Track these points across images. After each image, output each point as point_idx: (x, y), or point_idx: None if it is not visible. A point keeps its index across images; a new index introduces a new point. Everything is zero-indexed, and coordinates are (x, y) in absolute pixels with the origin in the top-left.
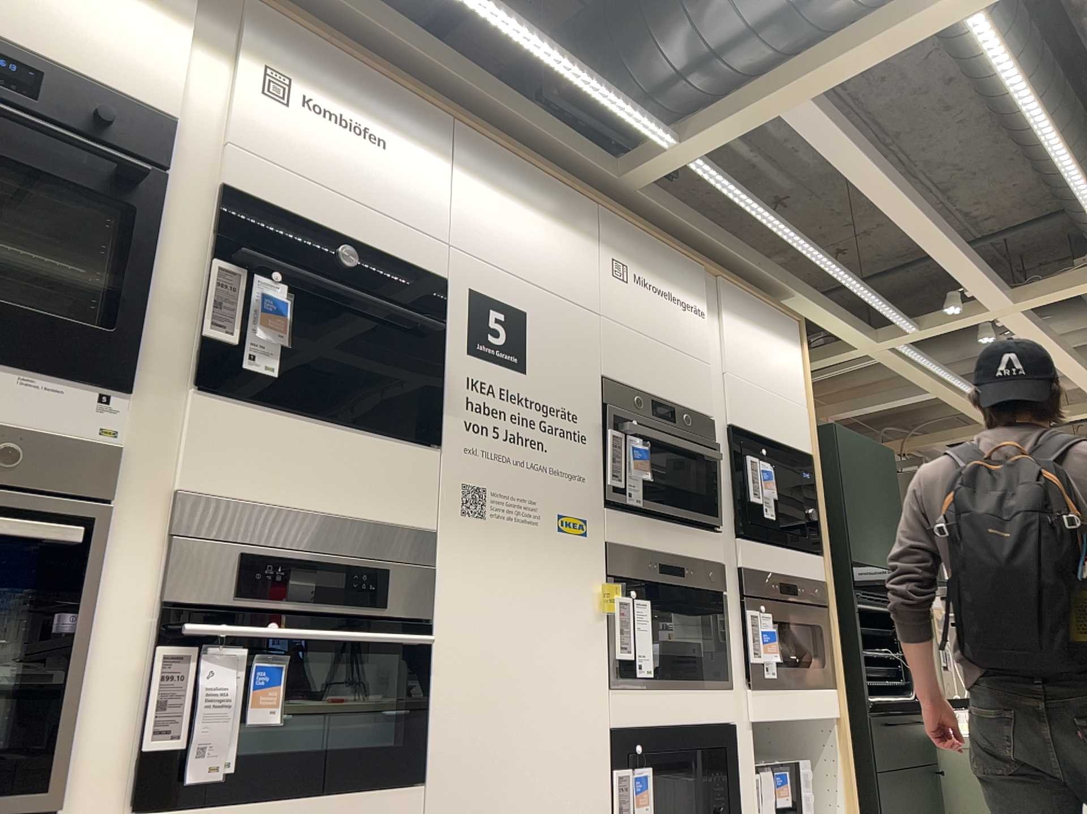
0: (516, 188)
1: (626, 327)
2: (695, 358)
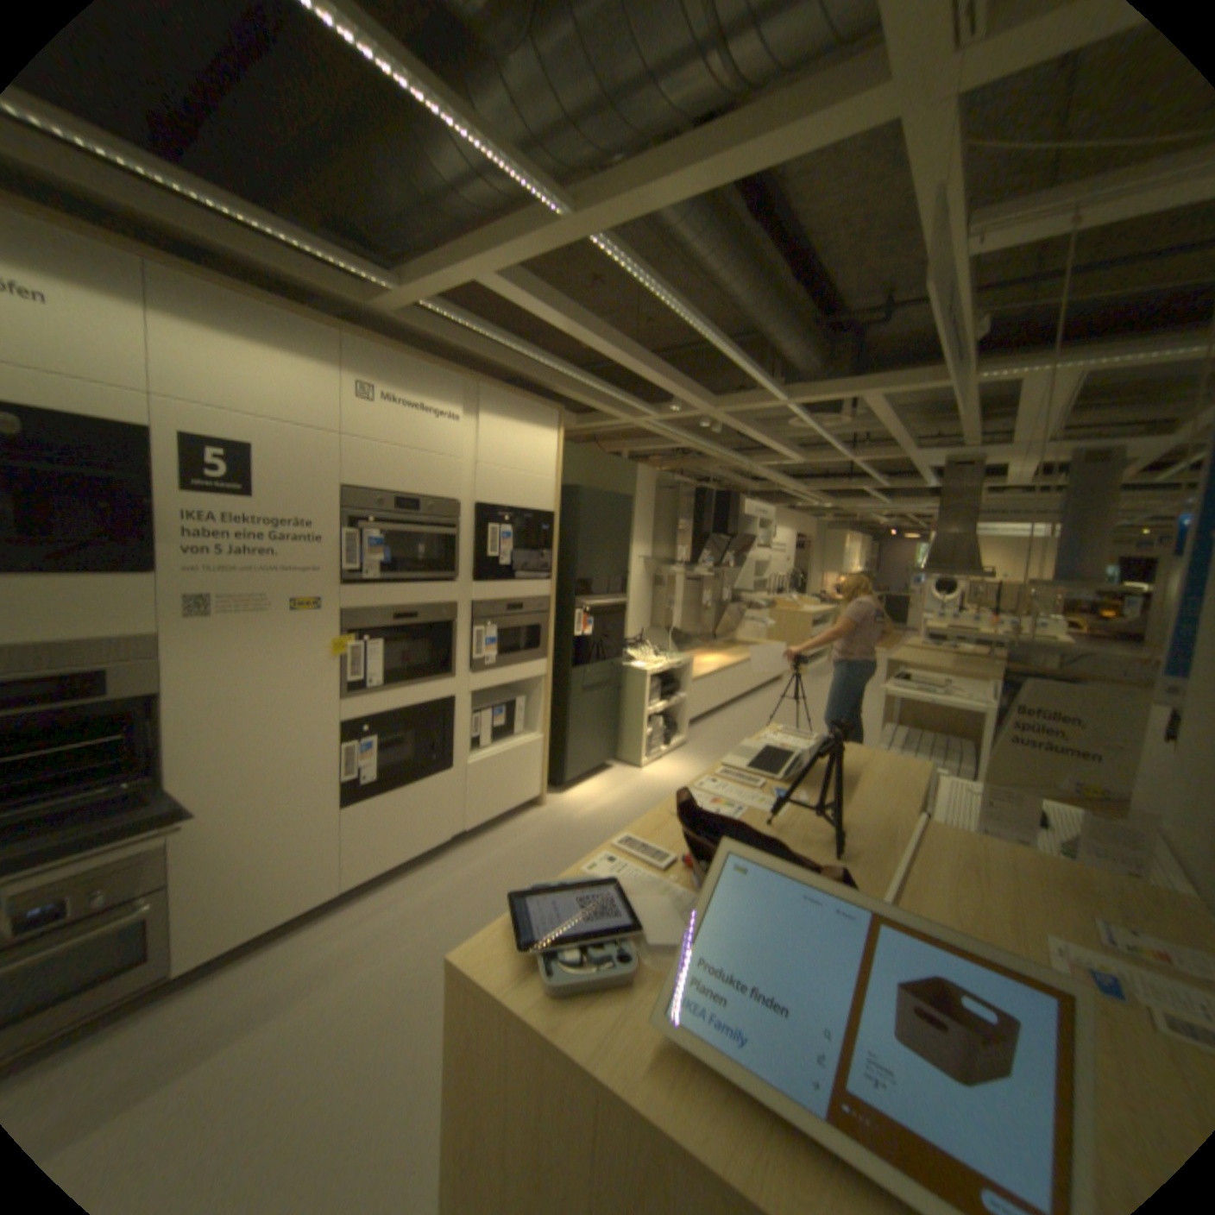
0: (235, 318)
1: (377, 439)
2: (455, 455)
